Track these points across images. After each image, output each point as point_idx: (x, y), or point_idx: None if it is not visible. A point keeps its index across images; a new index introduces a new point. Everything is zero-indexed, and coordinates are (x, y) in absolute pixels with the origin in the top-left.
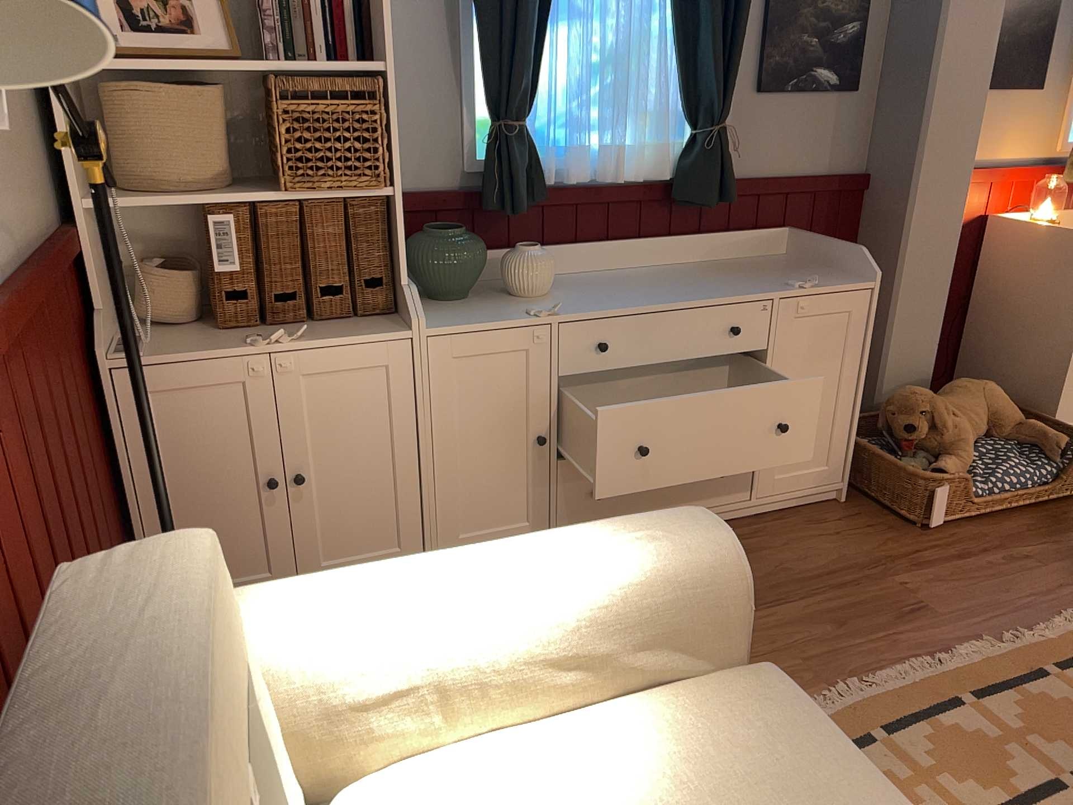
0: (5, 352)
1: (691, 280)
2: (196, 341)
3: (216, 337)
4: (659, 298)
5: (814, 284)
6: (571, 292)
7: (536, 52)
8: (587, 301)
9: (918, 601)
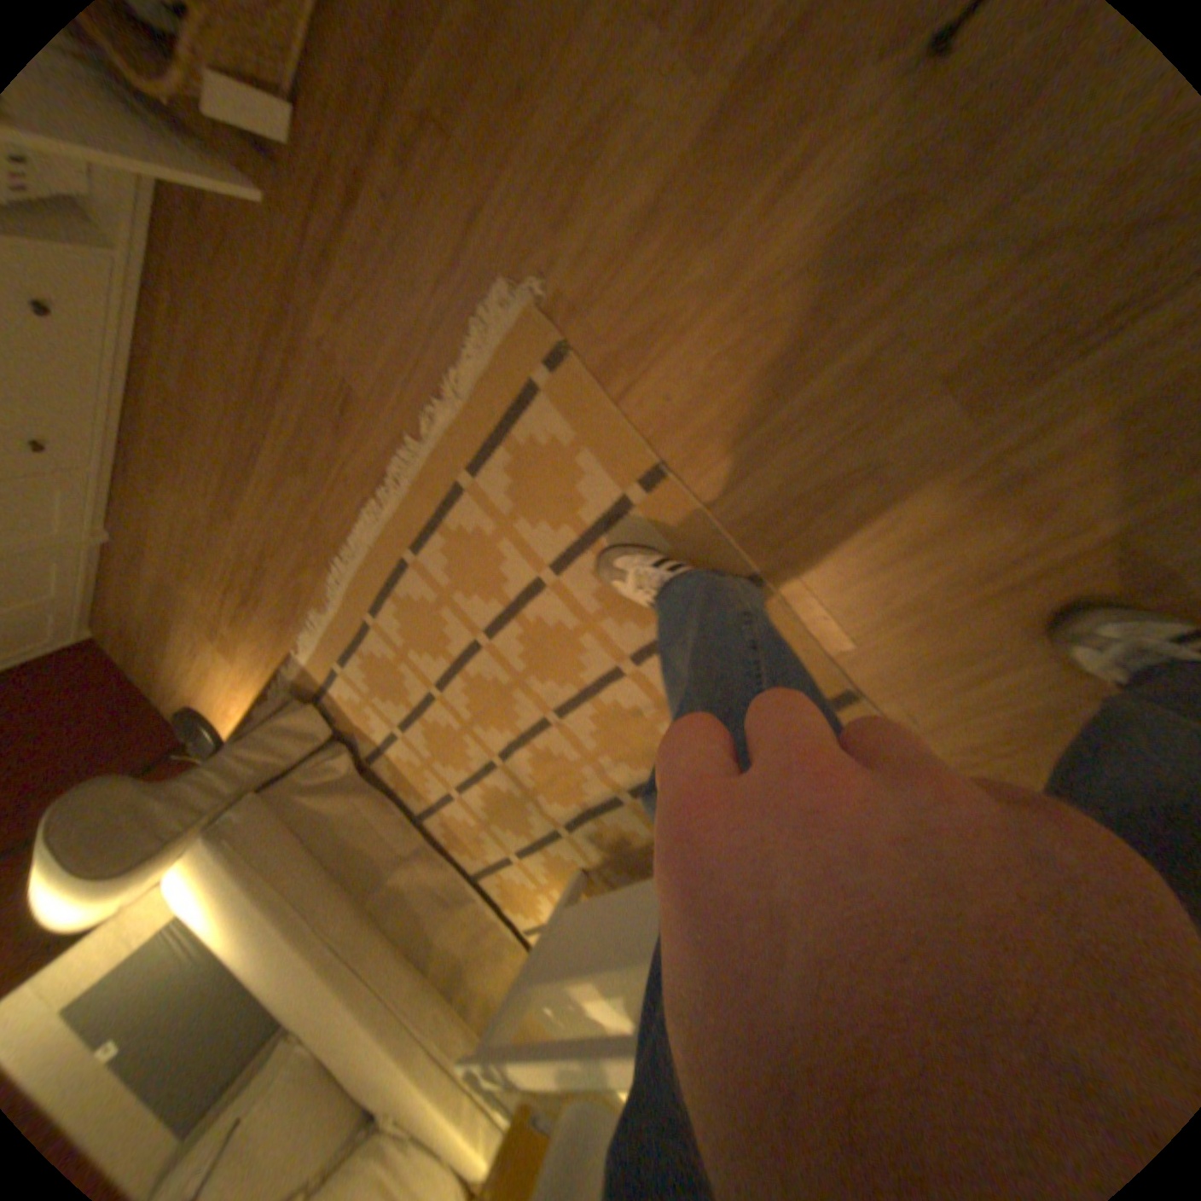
0: None
1: None
2: None
3: None
4: None
5: None
6: None
7: None
8: None
9: (336, 376)
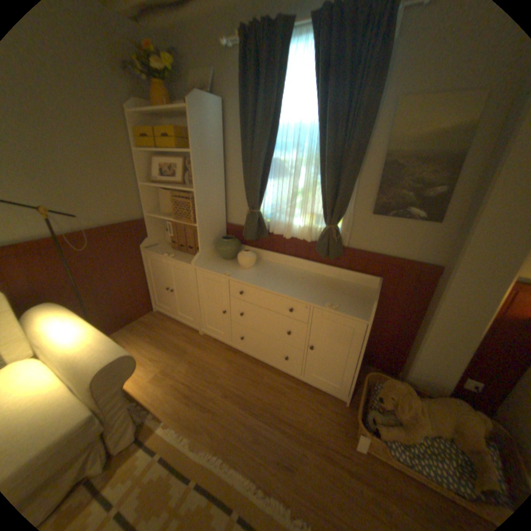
0: (67, 244)
1: (303, 283)
2: (164, 249)
3: (167, 250)
4: (270, 284)
5: (338, 308)
6: (256, 270)
7: (262, 187)
8: (250, 275)
9: (296, 467)
